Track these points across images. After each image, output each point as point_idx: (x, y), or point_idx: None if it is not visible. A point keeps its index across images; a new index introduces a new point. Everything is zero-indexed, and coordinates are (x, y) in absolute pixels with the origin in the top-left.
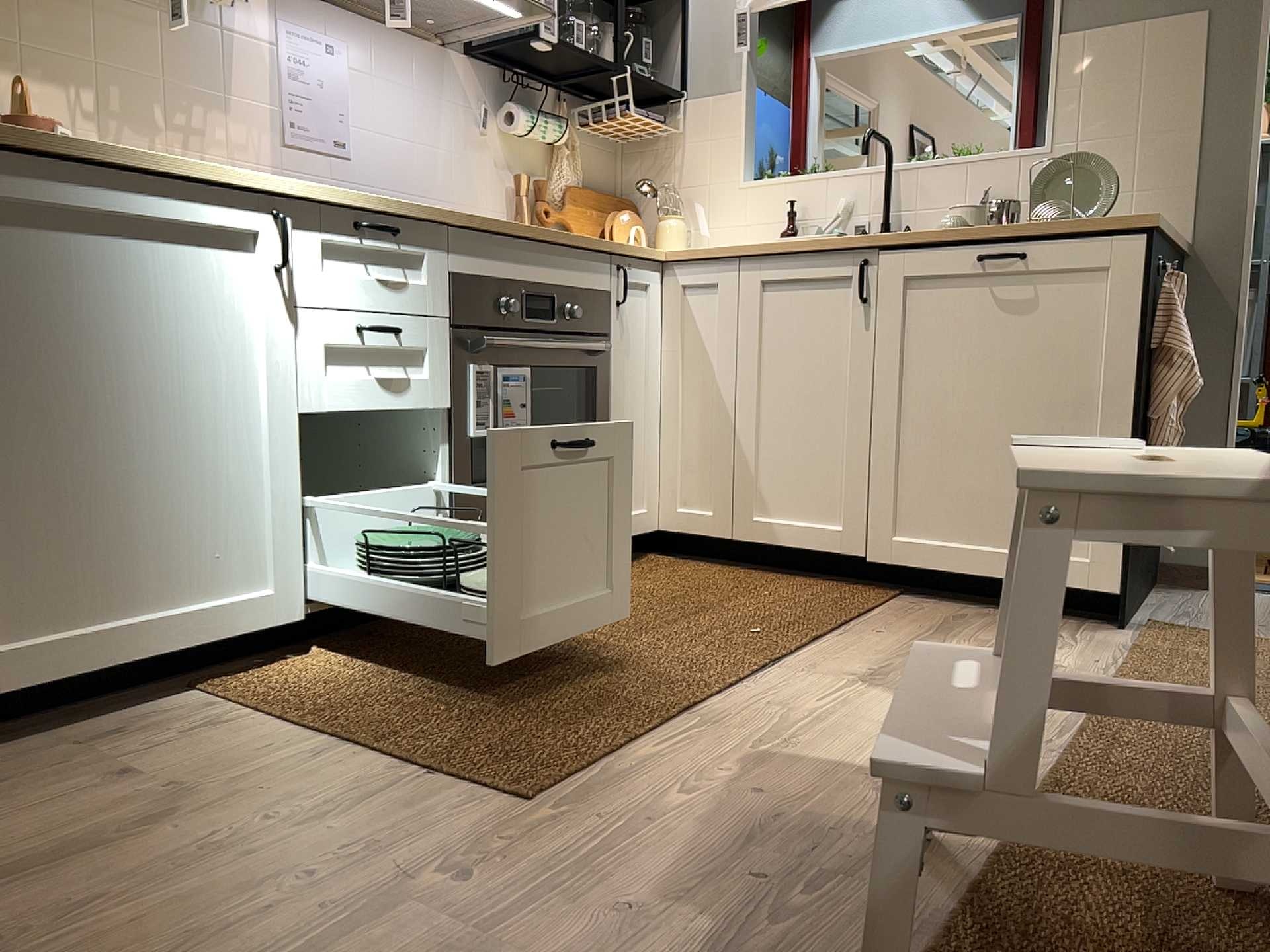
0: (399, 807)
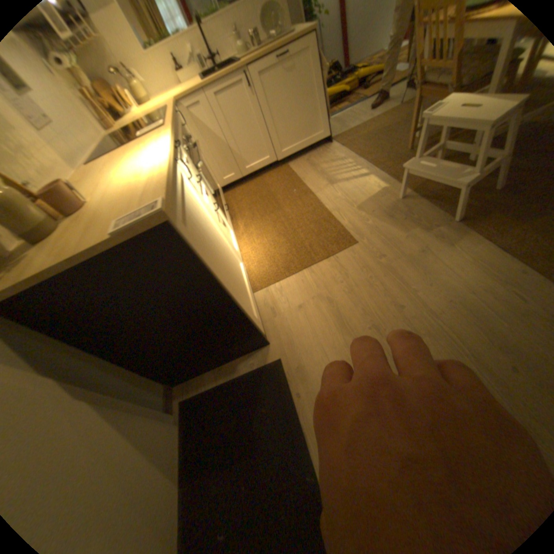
0: (352, 260)
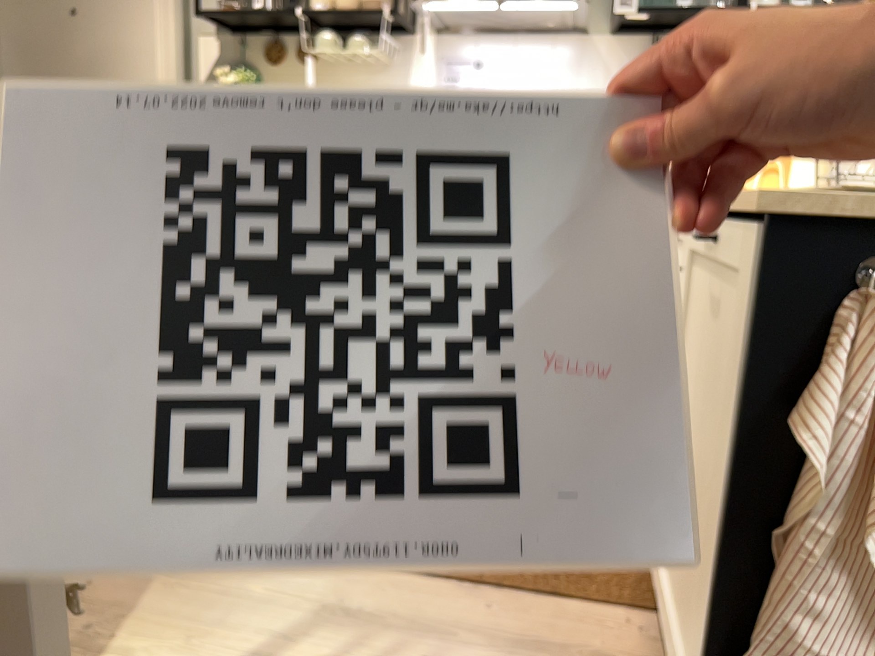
0: None
